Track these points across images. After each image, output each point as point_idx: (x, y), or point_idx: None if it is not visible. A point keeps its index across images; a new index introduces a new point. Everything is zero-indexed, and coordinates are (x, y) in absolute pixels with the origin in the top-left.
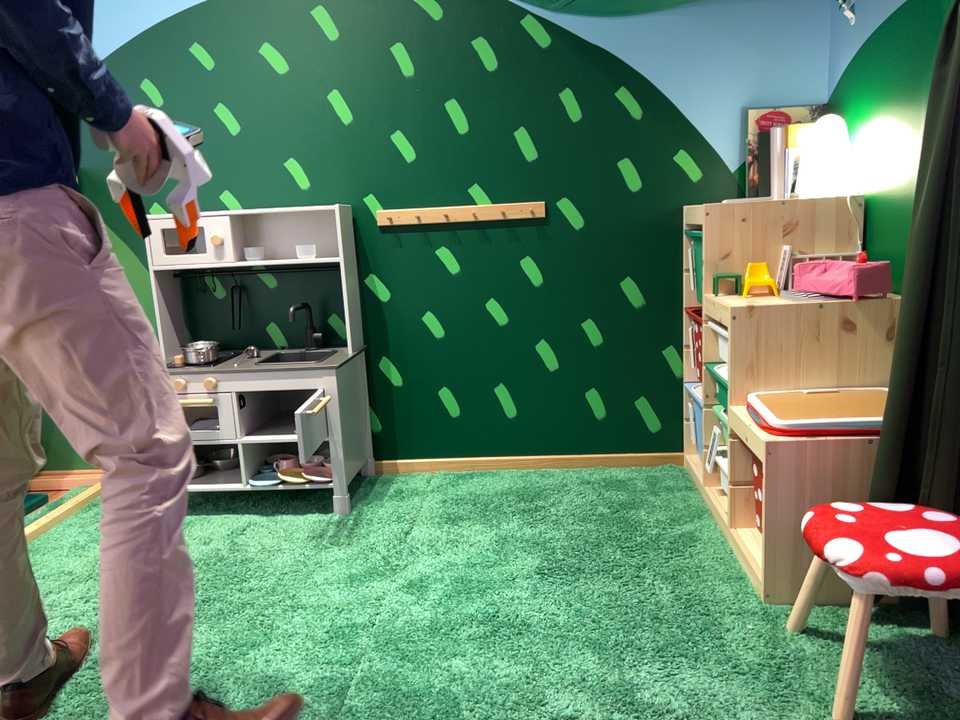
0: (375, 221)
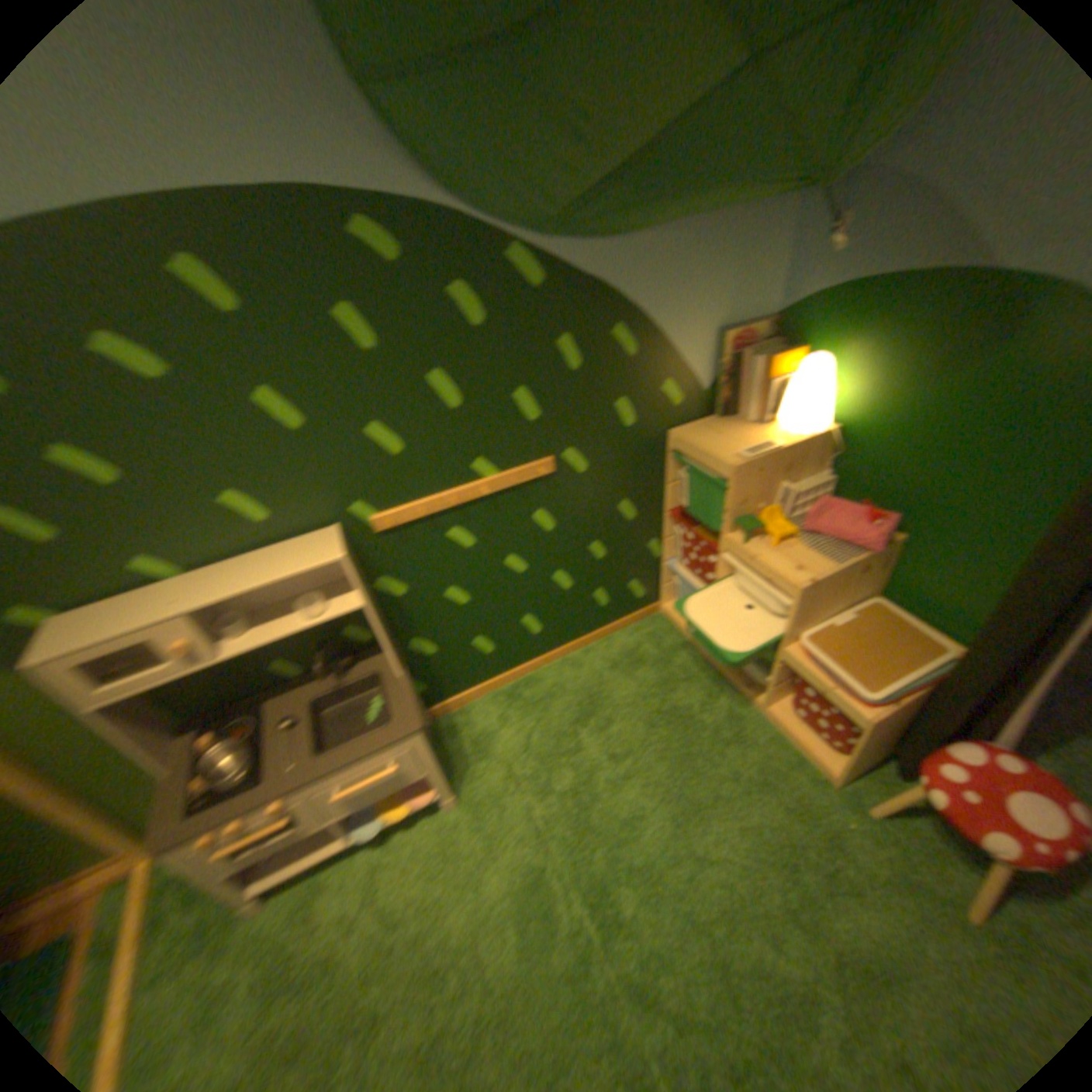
0: (376, 528)
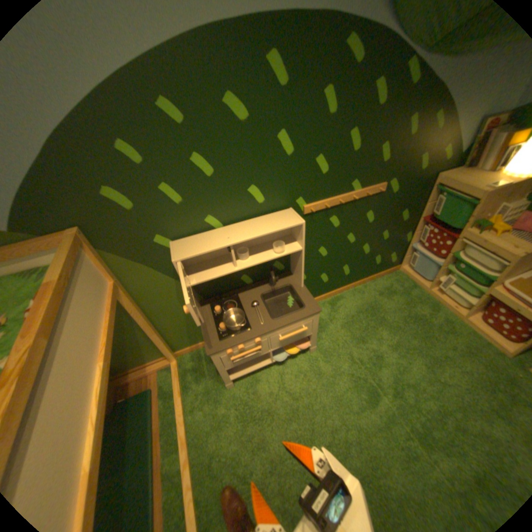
0: (303, 212)
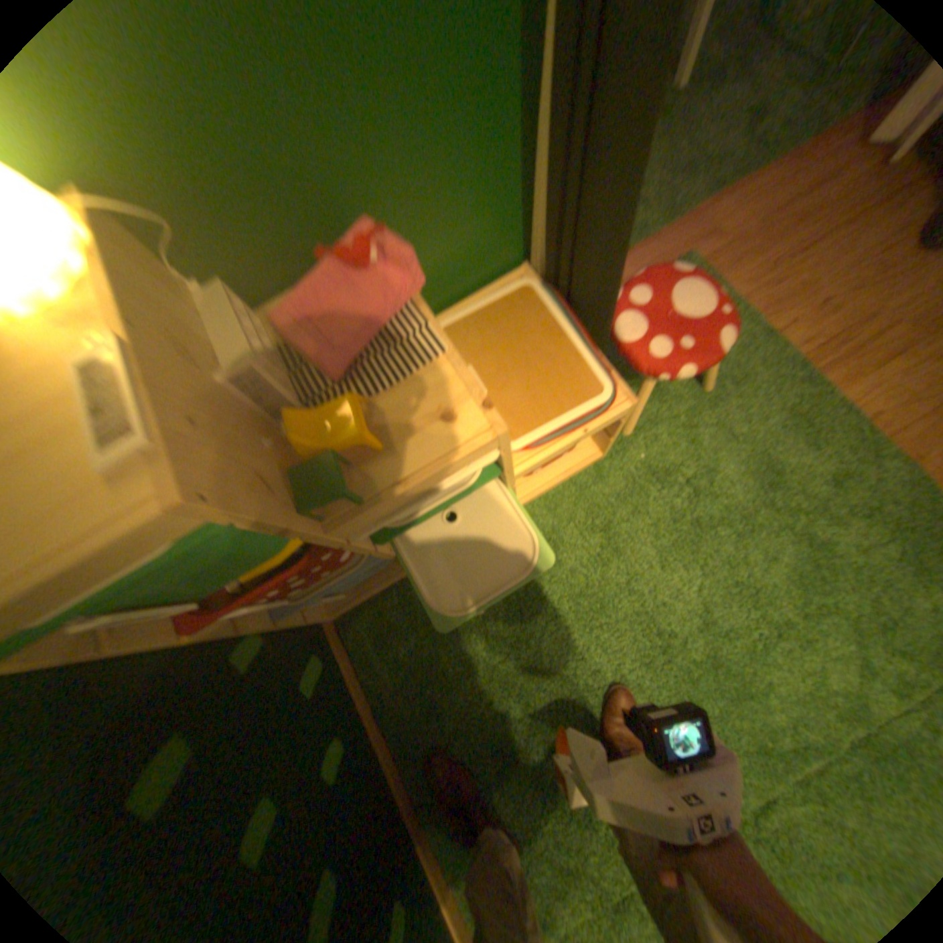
0: None
